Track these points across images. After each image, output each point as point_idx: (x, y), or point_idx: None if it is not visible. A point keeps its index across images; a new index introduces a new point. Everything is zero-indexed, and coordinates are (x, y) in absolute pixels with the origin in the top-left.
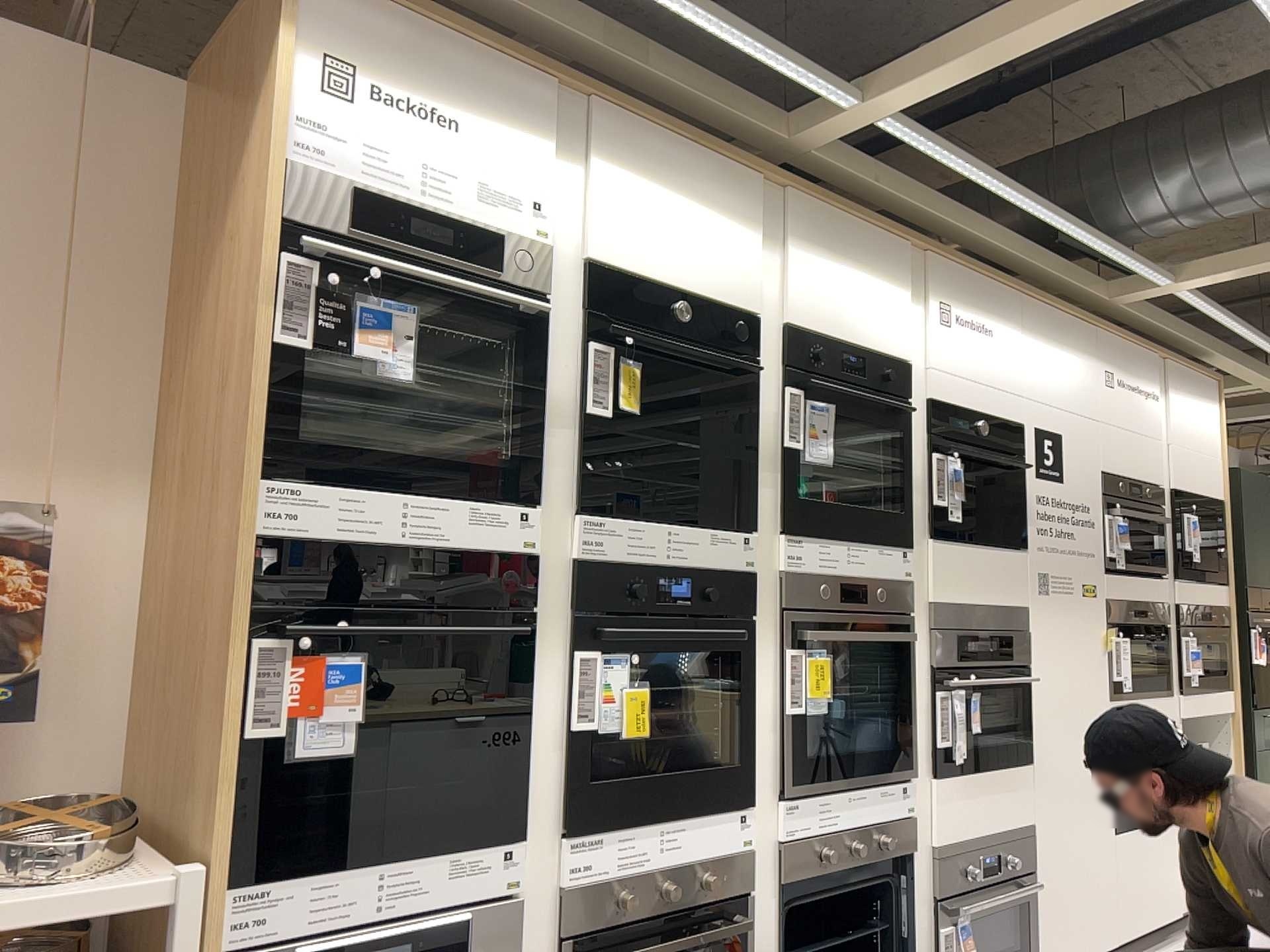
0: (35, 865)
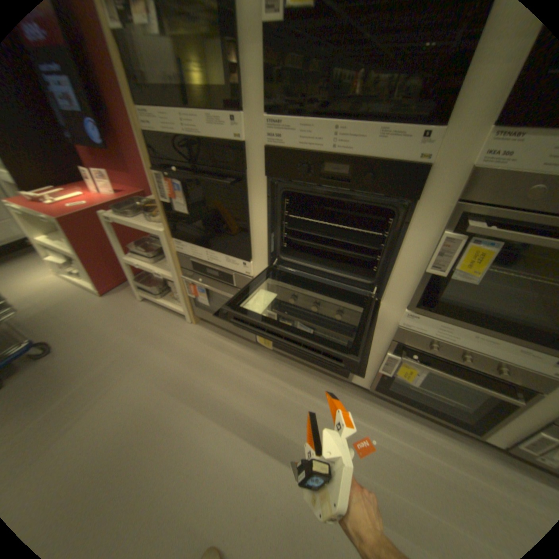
0: (148, 219)
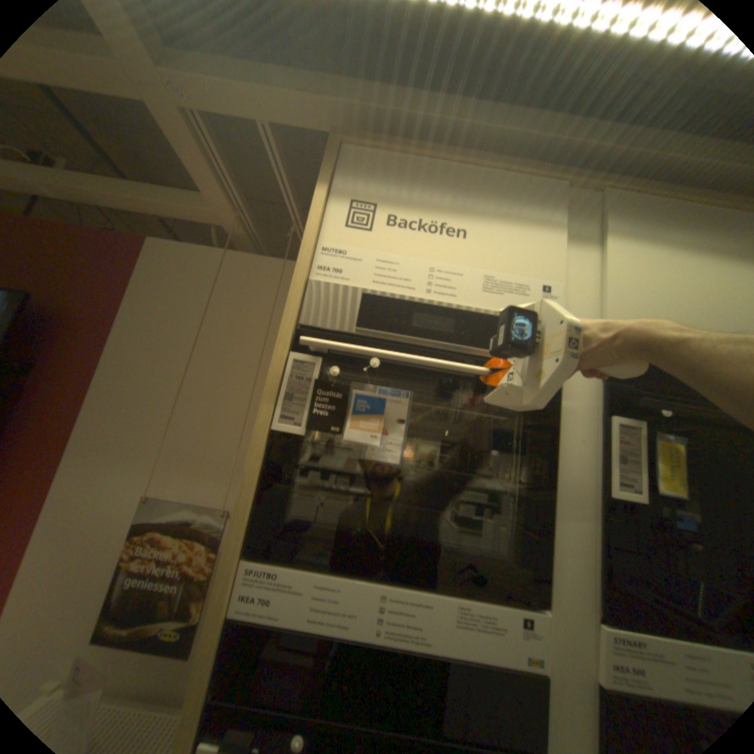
0: None
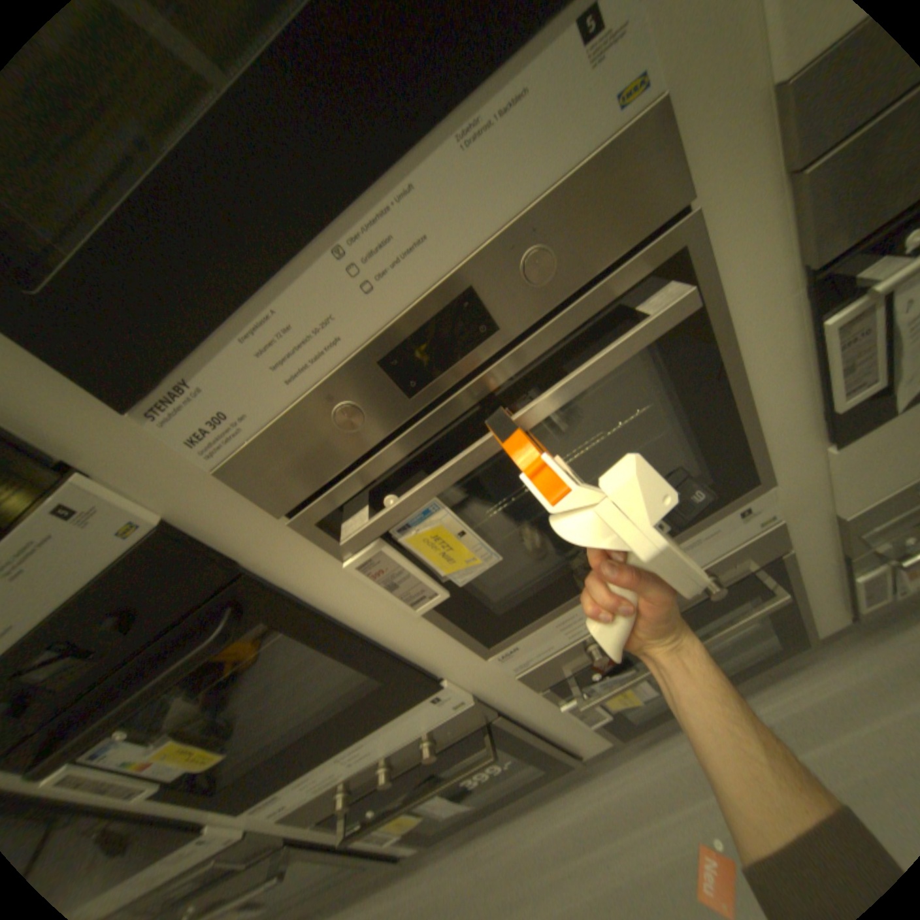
0: None
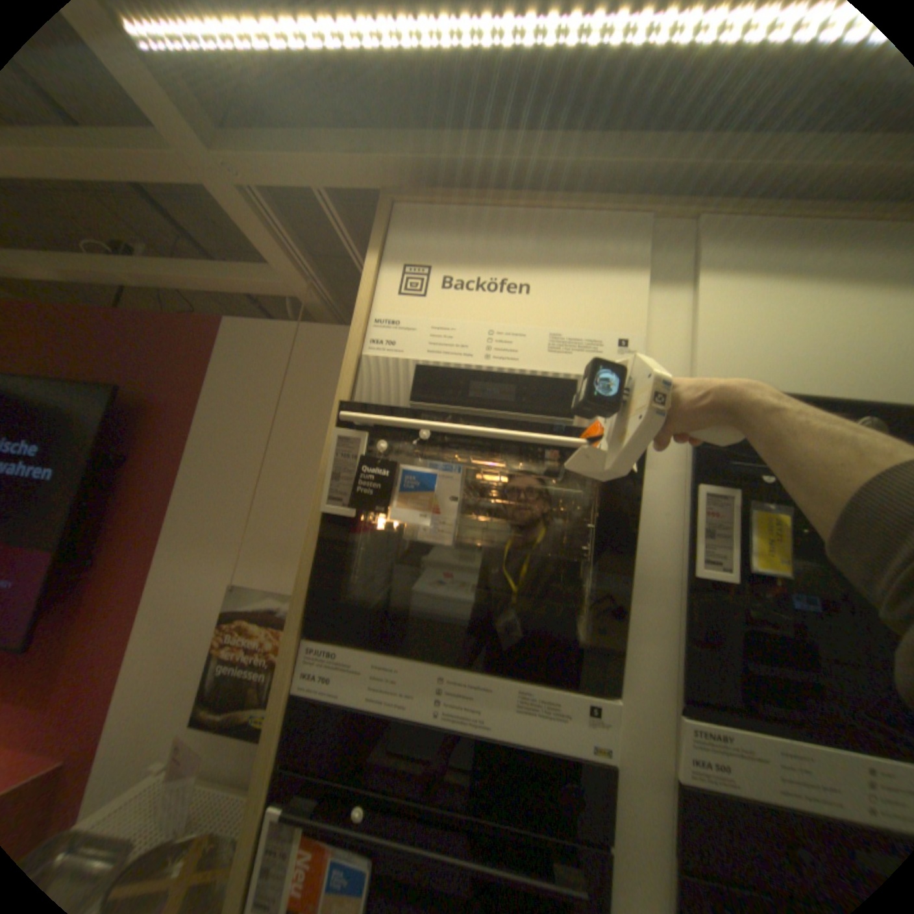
0: None
